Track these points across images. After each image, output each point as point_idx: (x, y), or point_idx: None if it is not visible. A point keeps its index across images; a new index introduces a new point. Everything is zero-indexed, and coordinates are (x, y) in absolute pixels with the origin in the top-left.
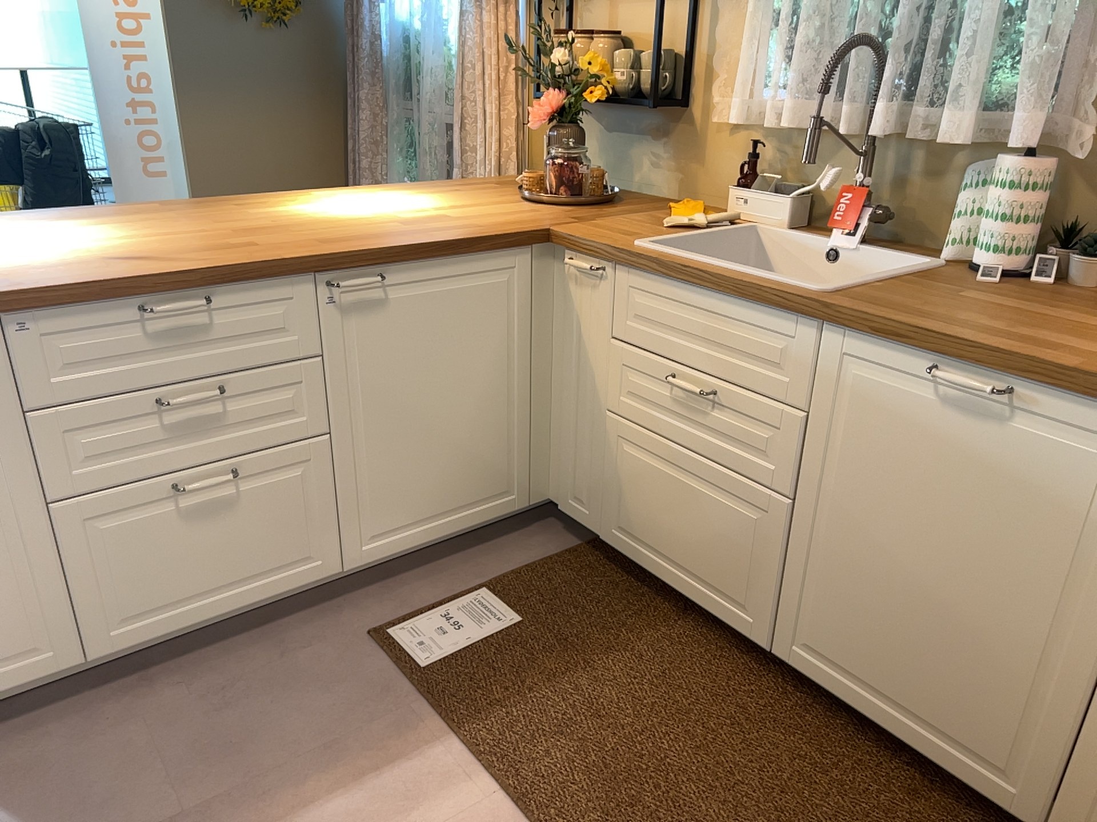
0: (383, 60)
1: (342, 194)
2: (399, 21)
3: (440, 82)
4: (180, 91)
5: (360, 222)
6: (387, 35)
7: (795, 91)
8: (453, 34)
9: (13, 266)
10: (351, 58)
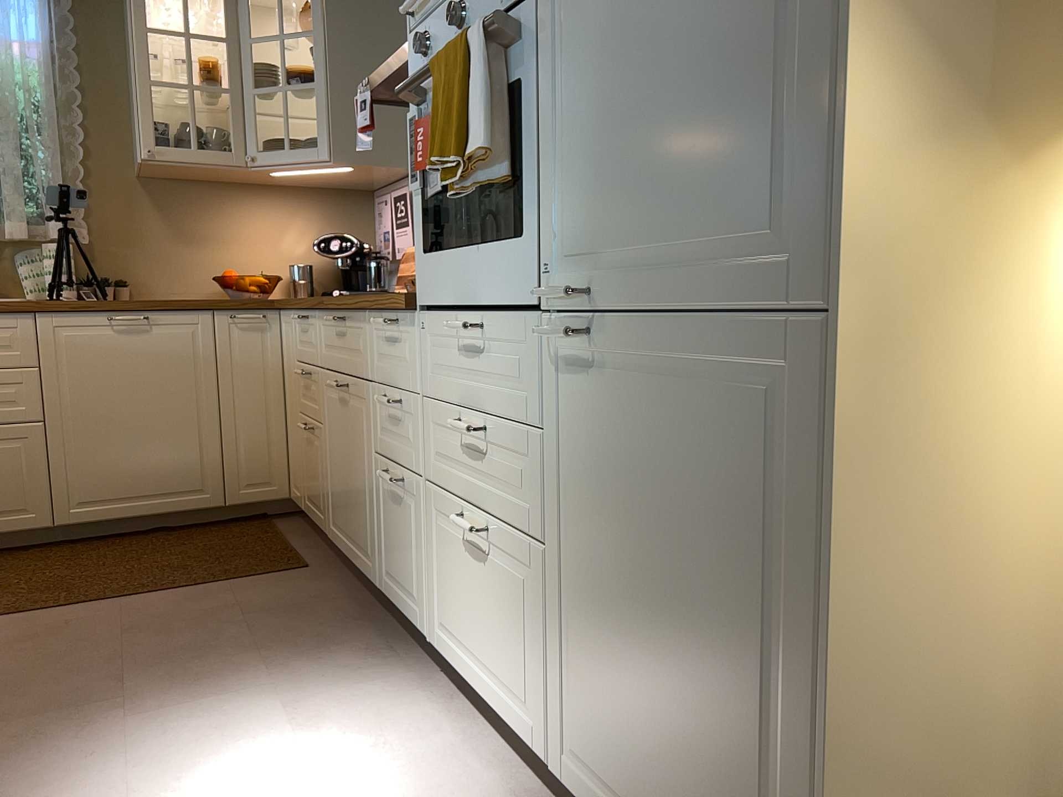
0: None
1: None
2: None
3: None
4: None
5: None
6: None
7: None
8: None
9: None
10: None
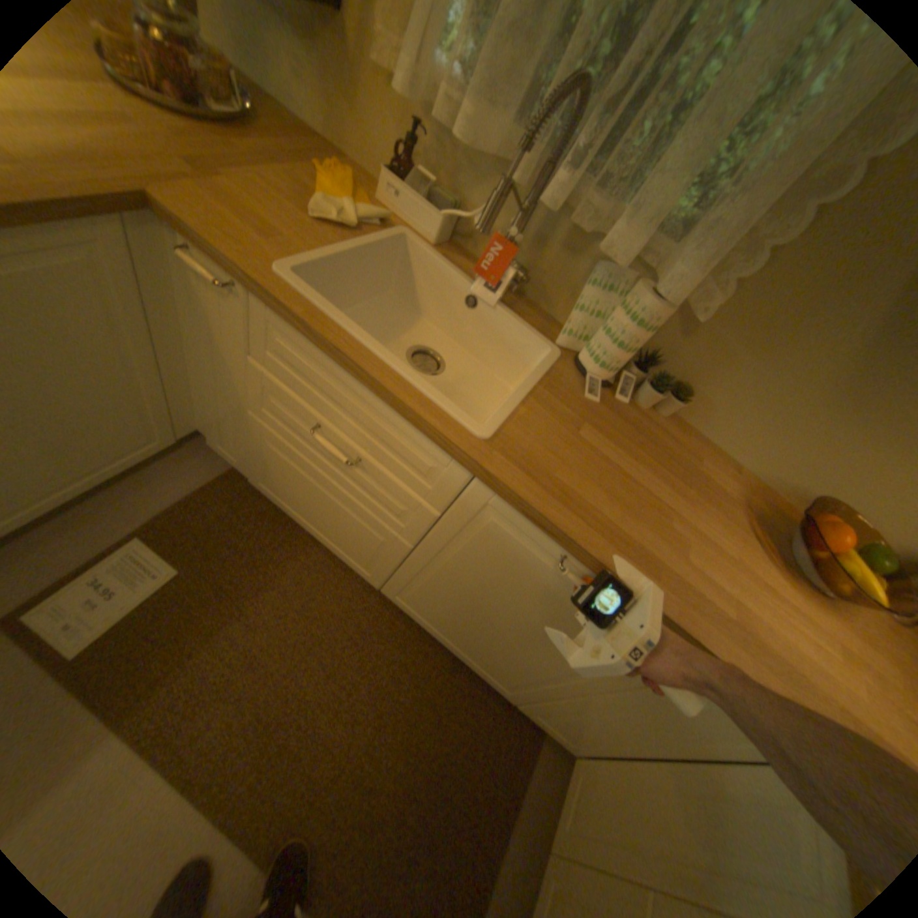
0: None
1: None
2: None
3: None
4: None
5: None
6: None
7: (482, 88)
8: None
9: None
10: None
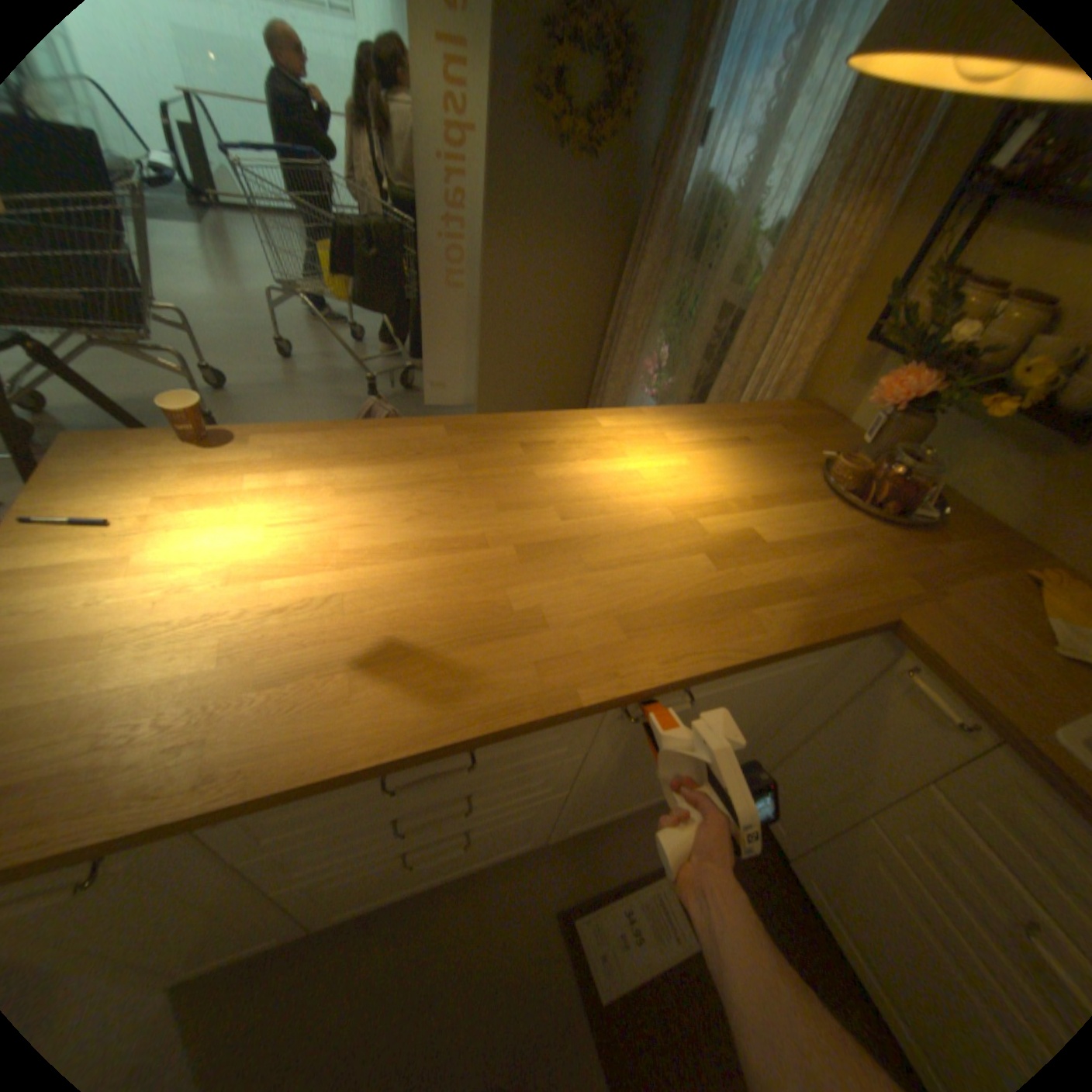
0: (680, 211)
1: (629, 431)
2: (712, 169)
3: (735, 254)
4: (485, 214)
5: (661, 541)
6: (691, 182)
7: None
8: (775, 208)
9: (230, 655)
10: (644, 194)
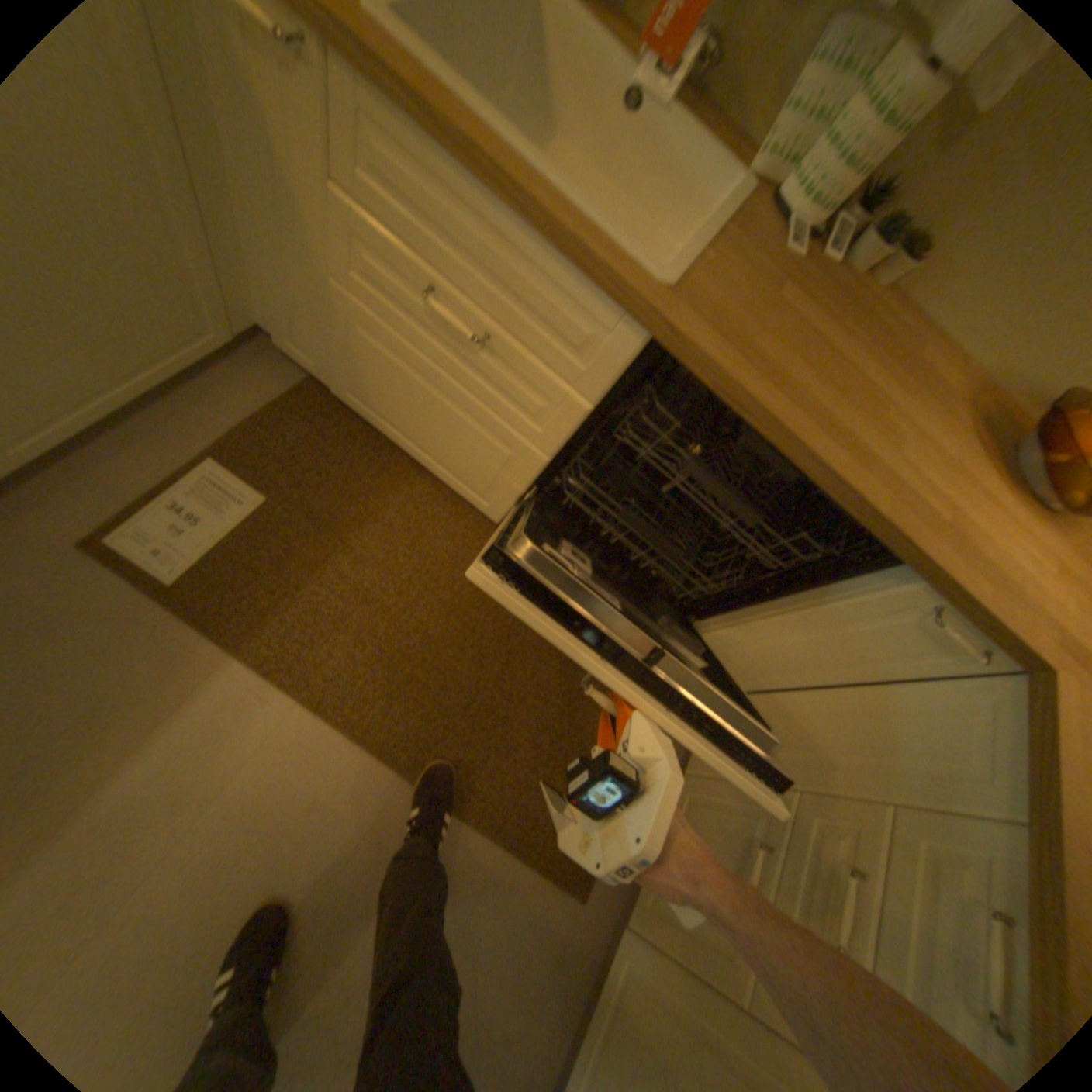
0: None
1: None
2: None
3: None
4: None
5: None
6: None
7: None
8: None
9: None
10: None
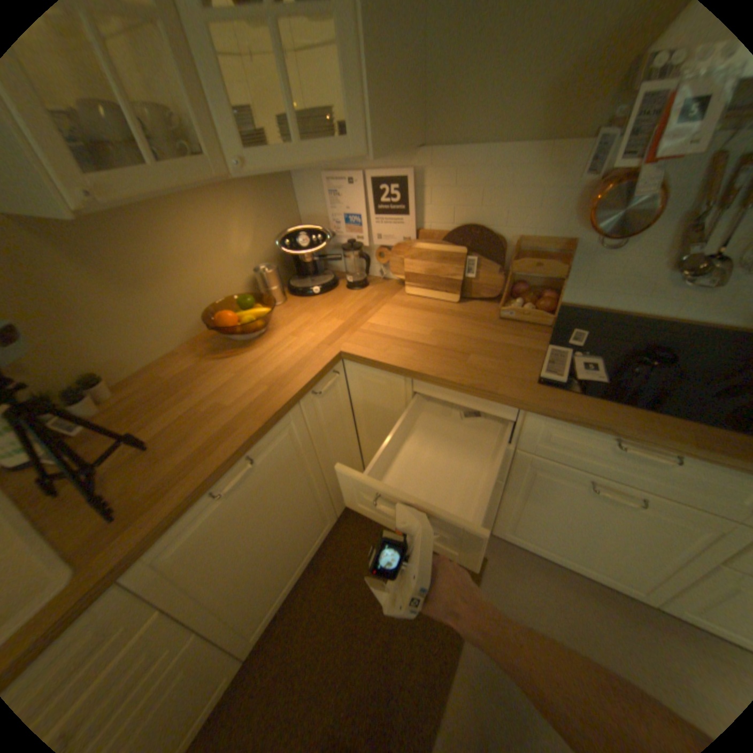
0: None
1: None
2: None
3: None
4: None
5: None
6: None
7: None
8: None
9: None
10: None
